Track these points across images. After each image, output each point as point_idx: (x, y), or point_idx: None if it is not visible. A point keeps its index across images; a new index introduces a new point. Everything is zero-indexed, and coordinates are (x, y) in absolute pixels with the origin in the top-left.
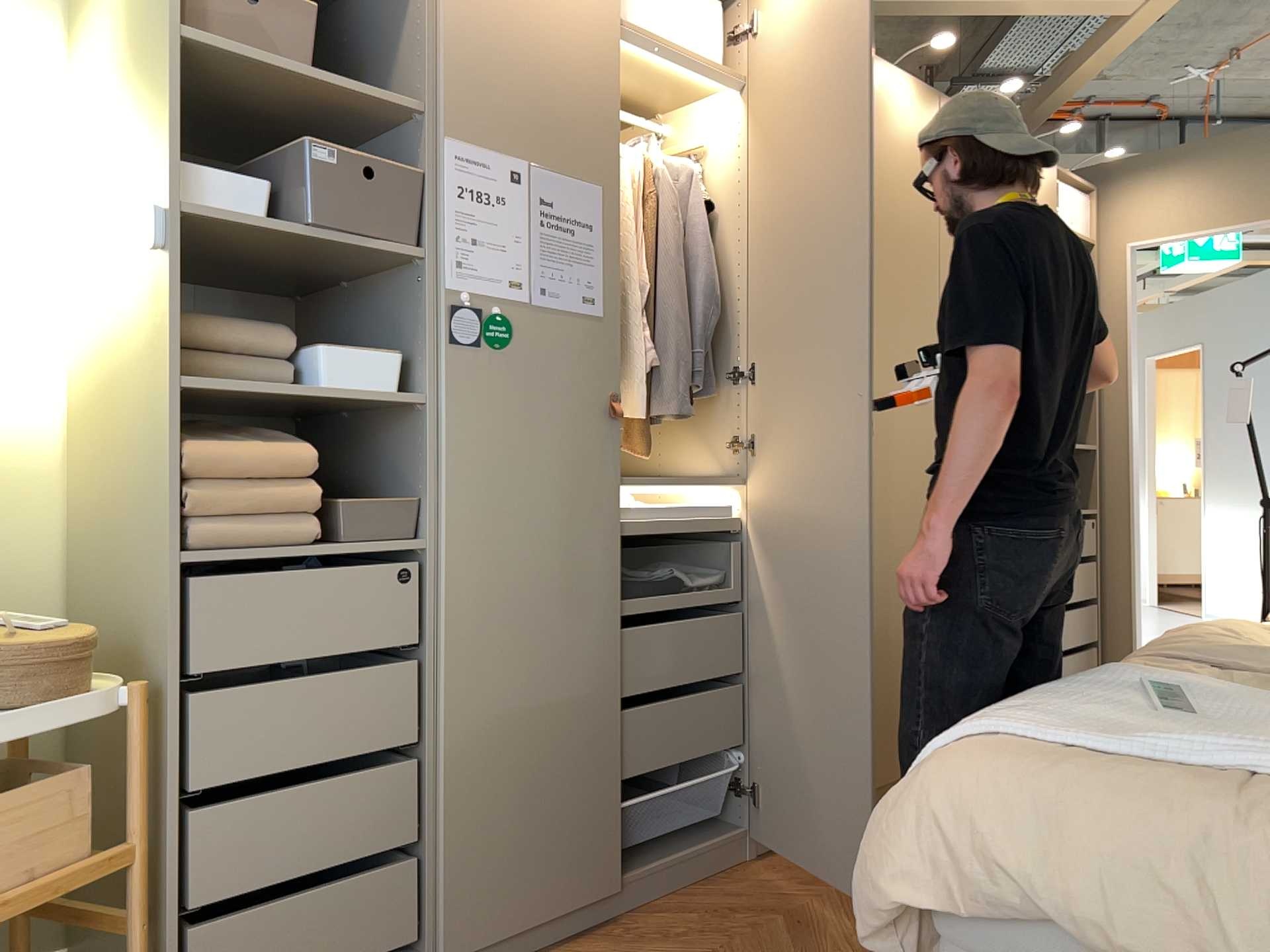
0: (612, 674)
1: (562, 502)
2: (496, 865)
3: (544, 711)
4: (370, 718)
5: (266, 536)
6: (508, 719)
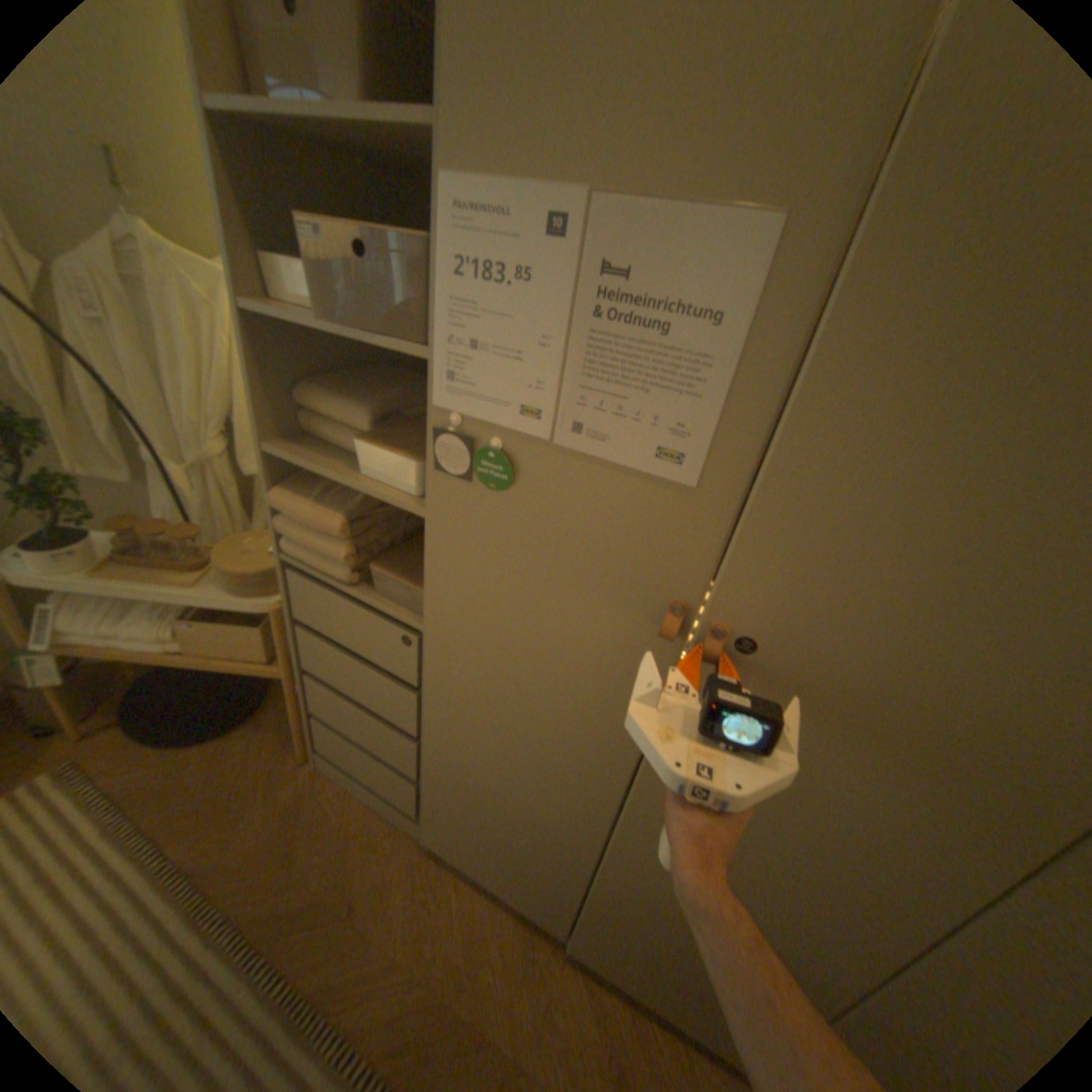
0: (595, 839)
1: (564, 679)
2: (462, 840)
3: (514, 804)
4: (390, 706)
5: (323, 568)
6: (480, 783)
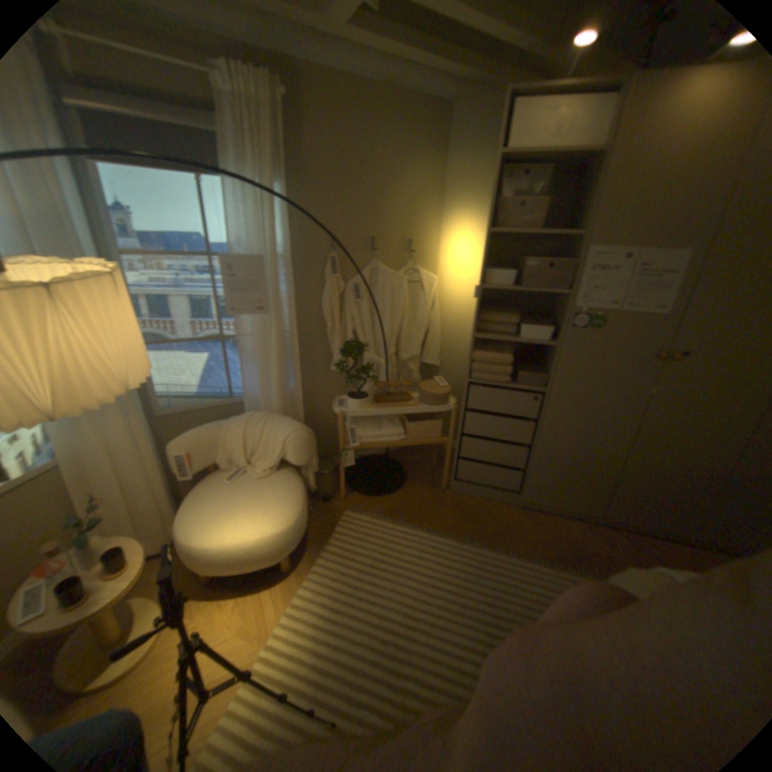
0: (625, 454)
1: (617, 389)
2: (552, 488)
3: (585, 454)
4: (518, 434)
5: (495, 379)
6: (568, 451)
